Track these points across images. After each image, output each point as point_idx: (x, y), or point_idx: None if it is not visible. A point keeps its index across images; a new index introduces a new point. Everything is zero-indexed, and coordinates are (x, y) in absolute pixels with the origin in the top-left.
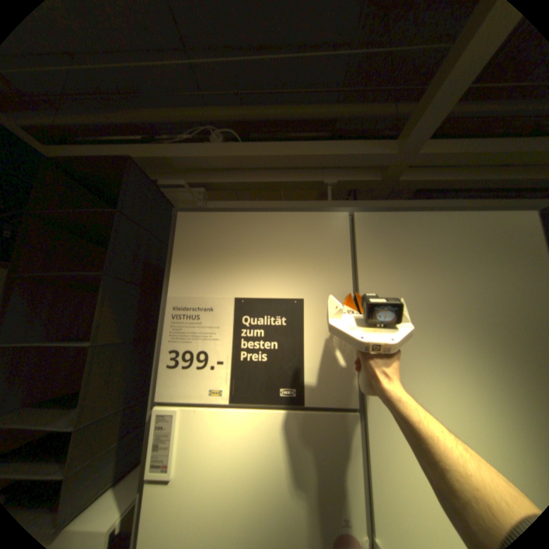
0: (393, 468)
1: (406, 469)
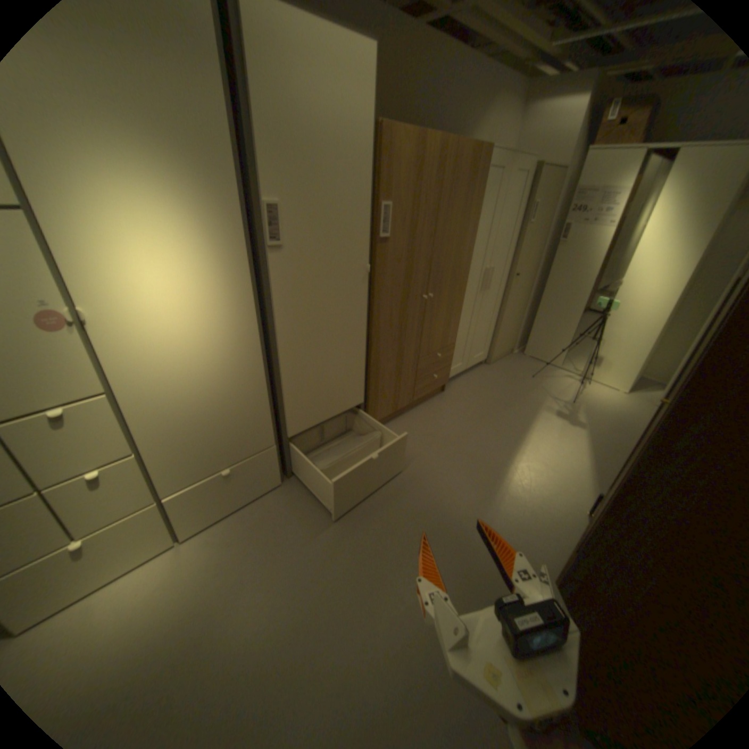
0: (82, 257)
1: (95, 256)
